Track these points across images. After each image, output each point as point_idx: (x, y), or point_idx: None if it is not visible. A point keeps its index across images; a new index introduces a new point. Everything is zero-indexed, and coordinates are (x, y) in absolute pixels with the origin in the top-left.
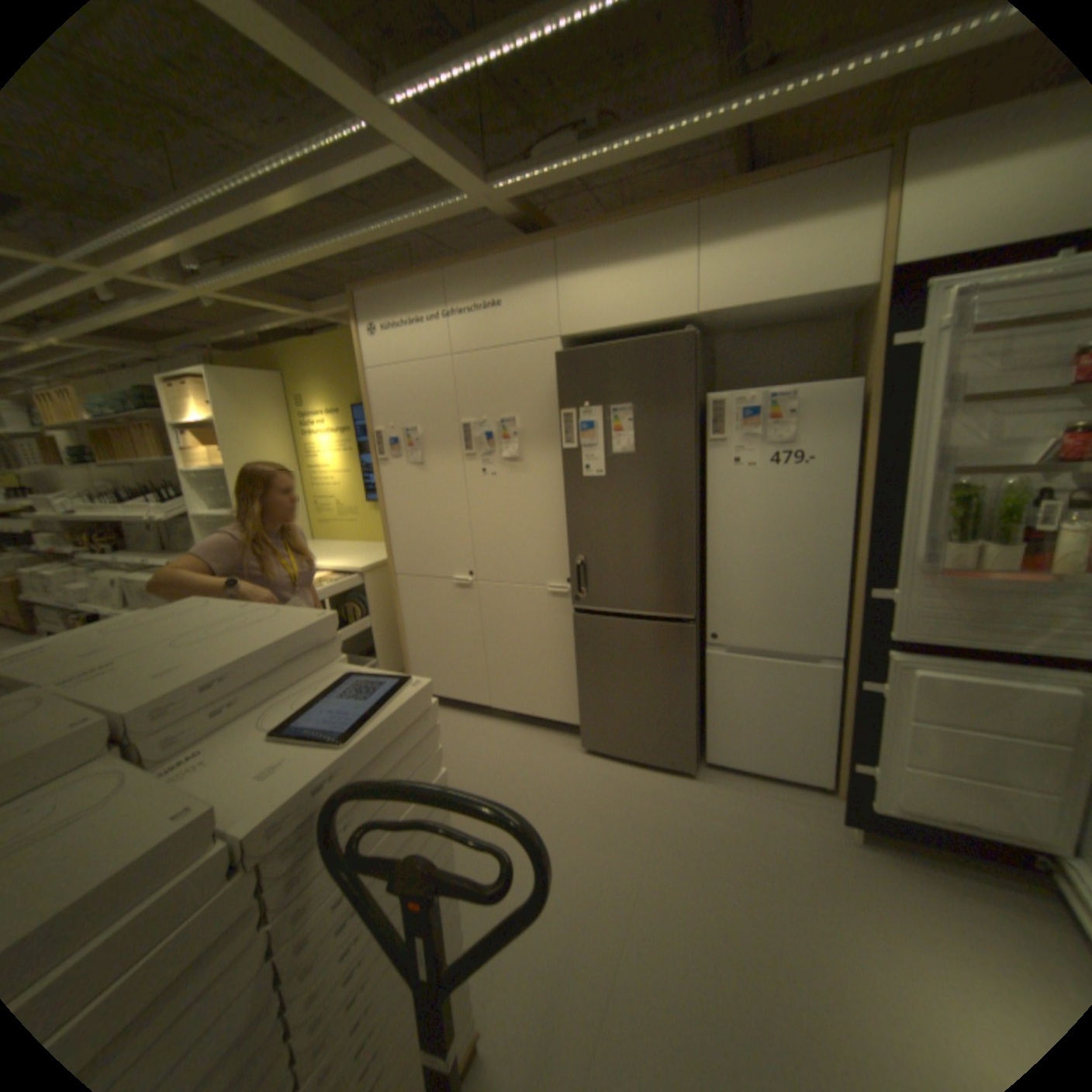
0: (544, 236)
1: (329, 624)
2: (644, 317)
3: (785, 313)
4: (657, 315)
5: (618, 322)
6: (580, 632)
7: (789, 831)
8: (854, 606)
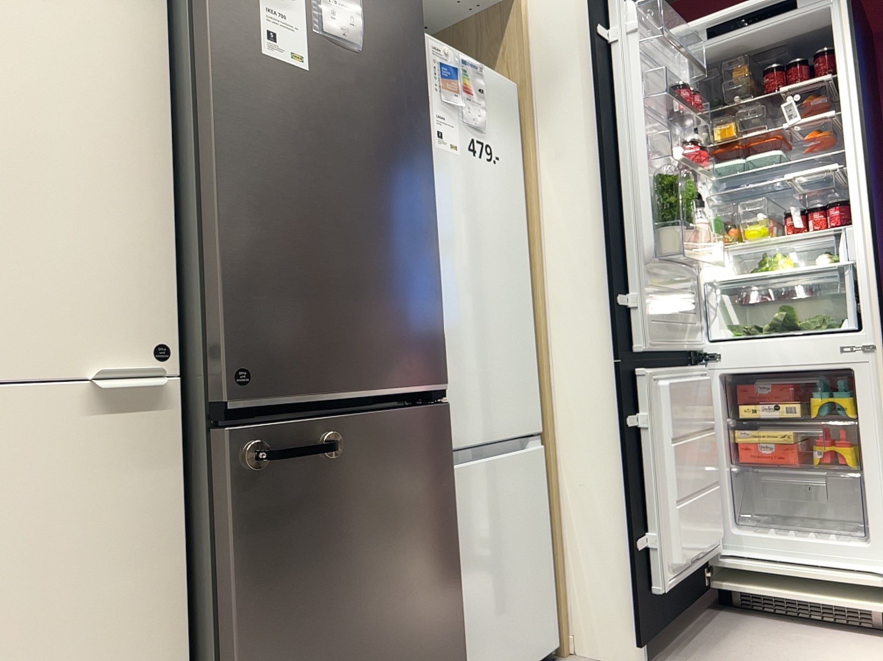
0: None
1: None
2: None
3: None
4: None
5: None
6: (241, 488)
7: None
8: (537, 359)
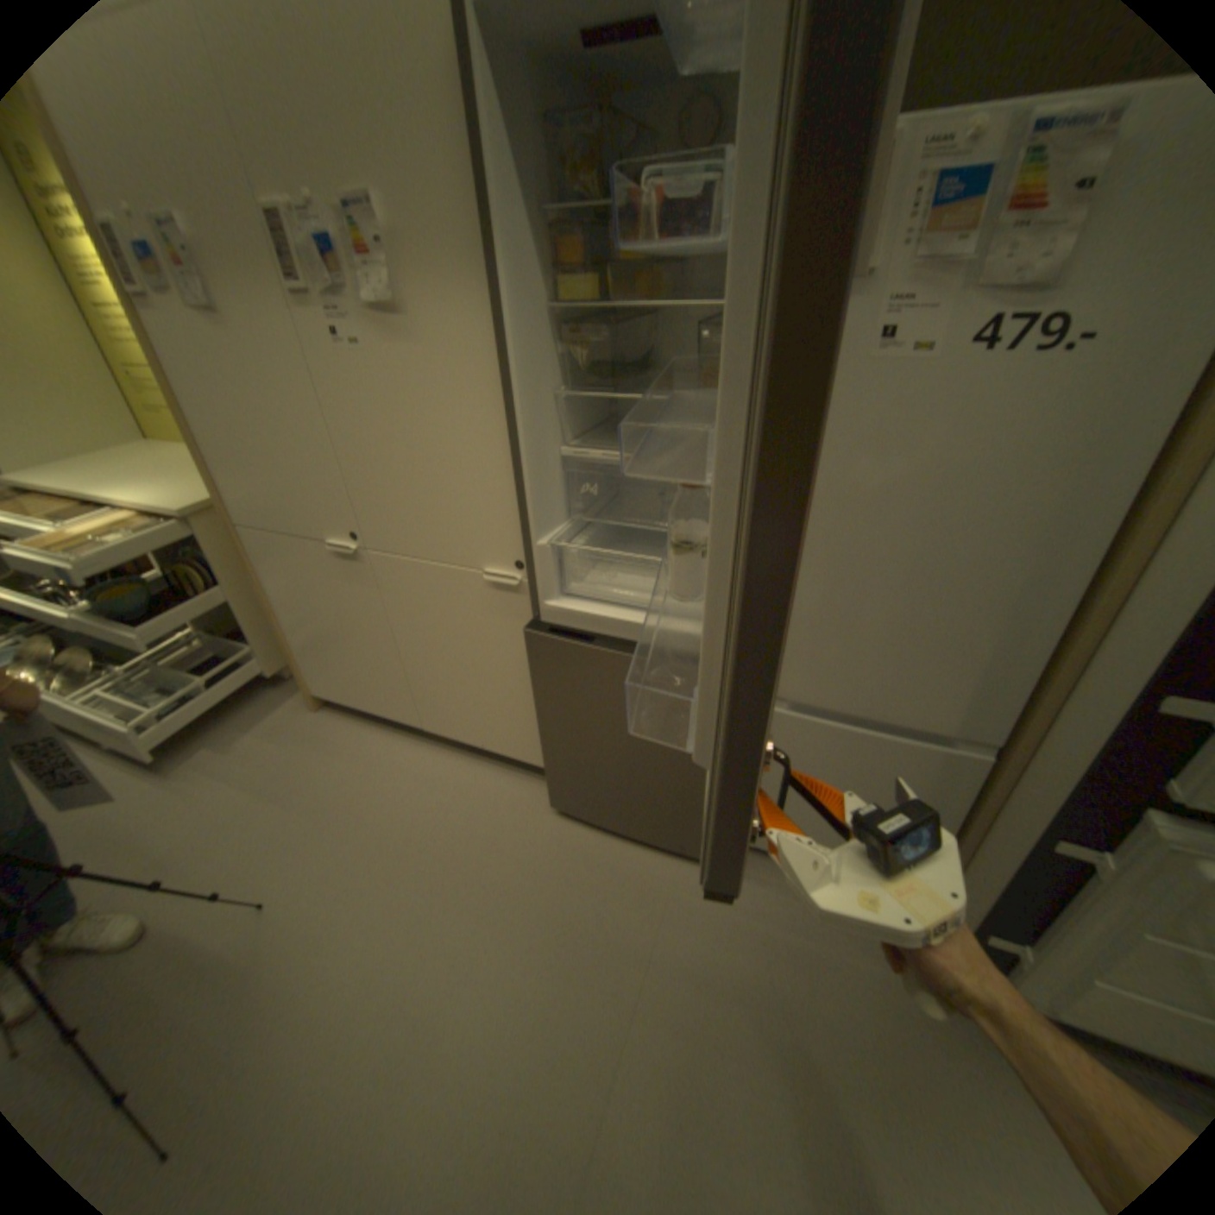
0: None
1: None
2: None
3: None
4: None
5: None
6: (537, 659)
7: (849, 975)
8: (1055, 664)
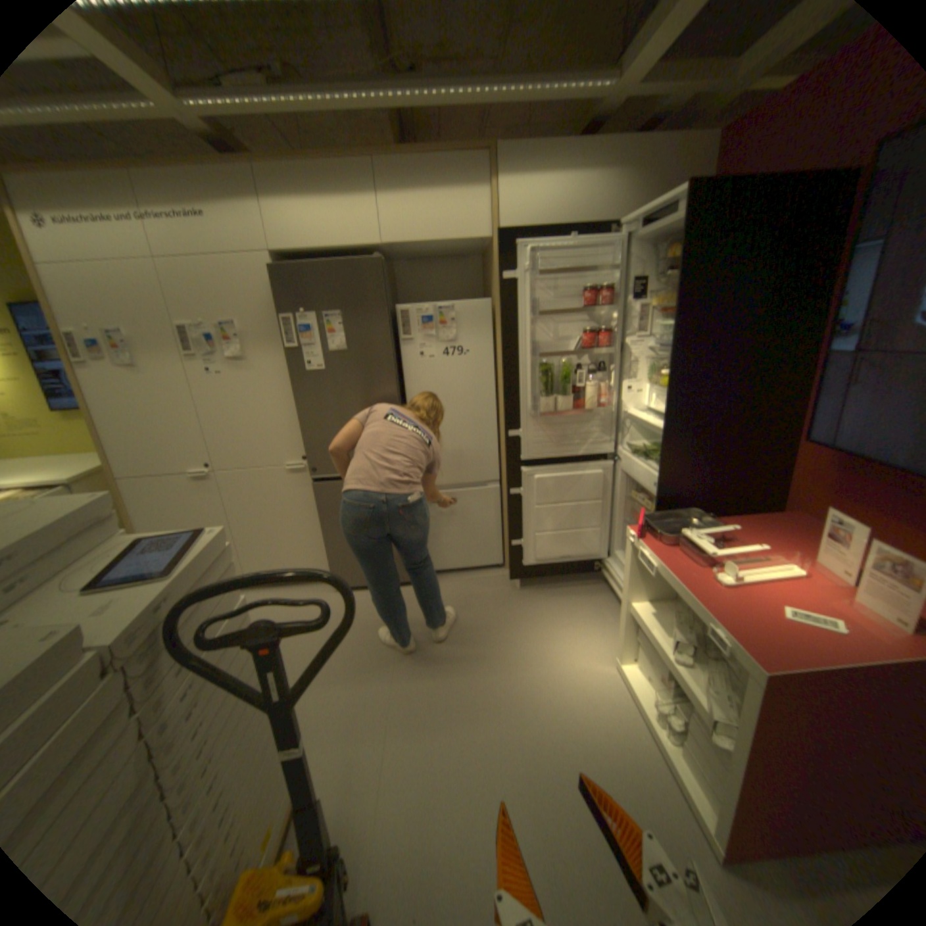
0: (240, 158)
1: (100, 505)
2: (340, 242)
3: (439, 250)
4: (350, 242)
5: (319, 244)
6: (320, 497)
7: (480, 595)
8: (500, 446)
